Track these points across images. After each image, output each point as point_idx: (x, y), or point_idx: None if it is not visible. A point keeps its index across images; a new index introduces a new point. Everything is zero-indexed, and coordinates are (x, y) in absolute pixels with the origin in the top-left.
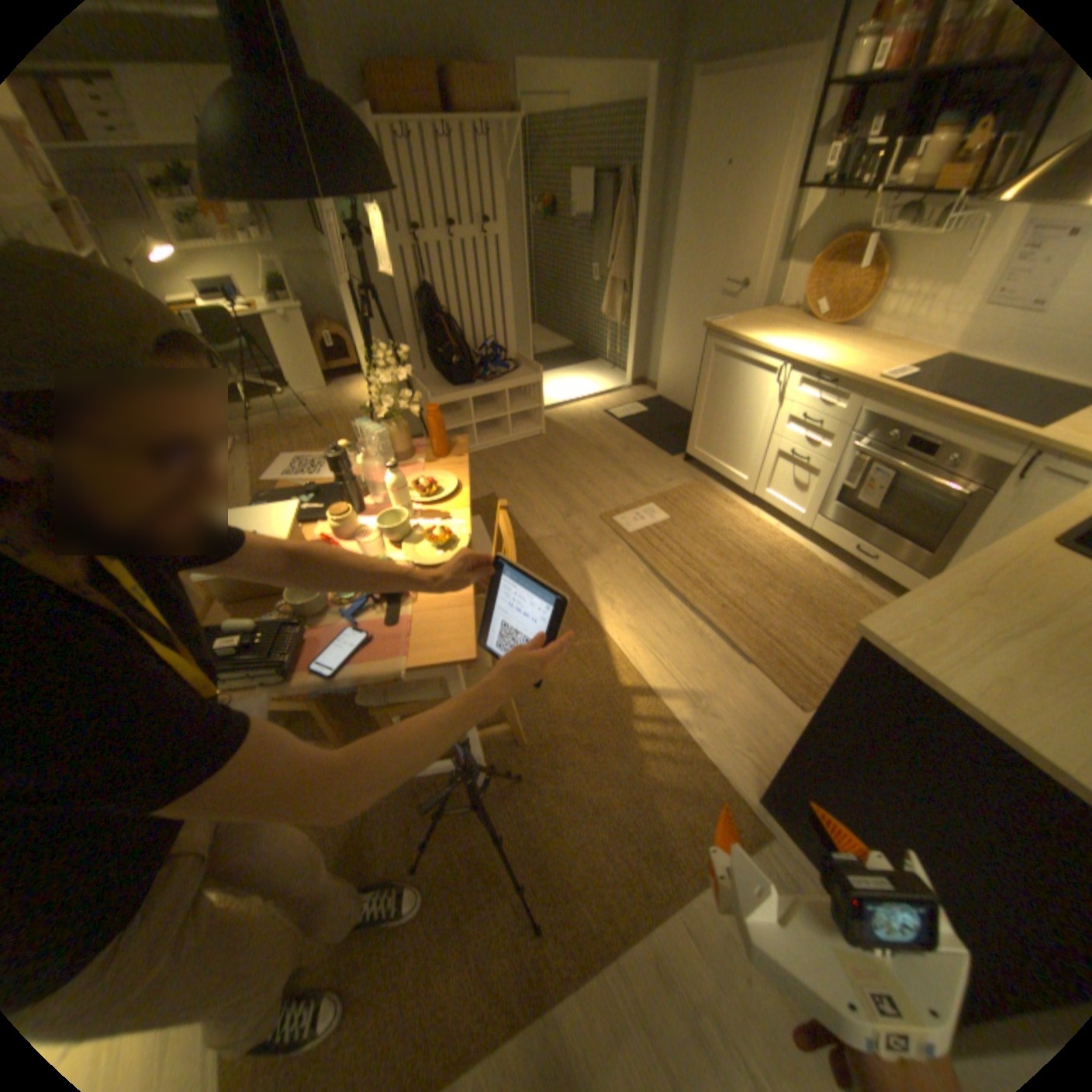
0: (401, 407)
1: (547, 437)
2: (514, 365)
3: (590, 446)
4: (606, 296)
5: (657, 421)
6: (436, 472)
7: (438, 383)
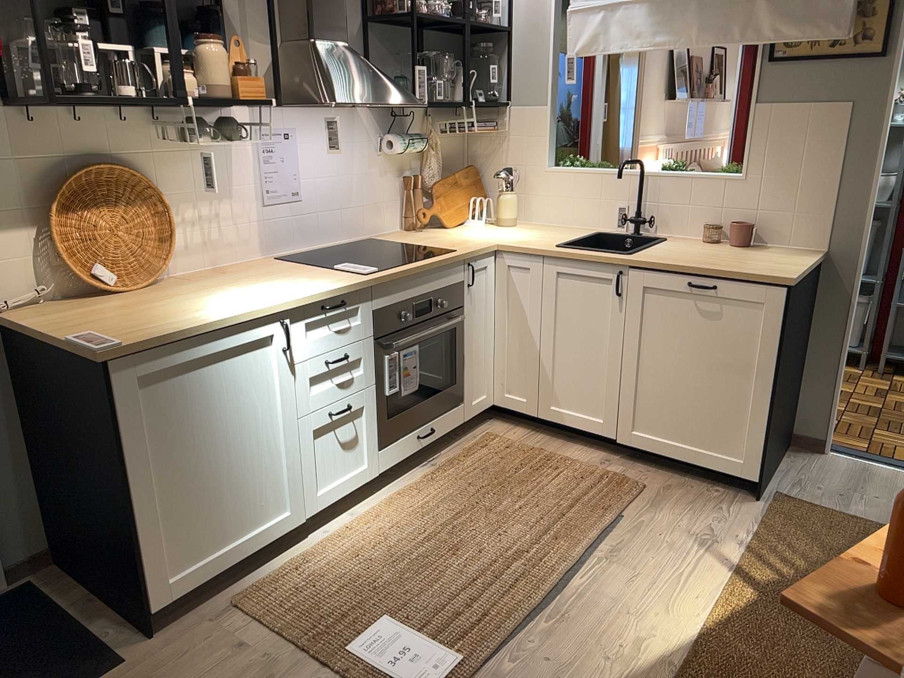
0: None
1: None
2: None
3: None
4: None
5: None
6: None
7: None
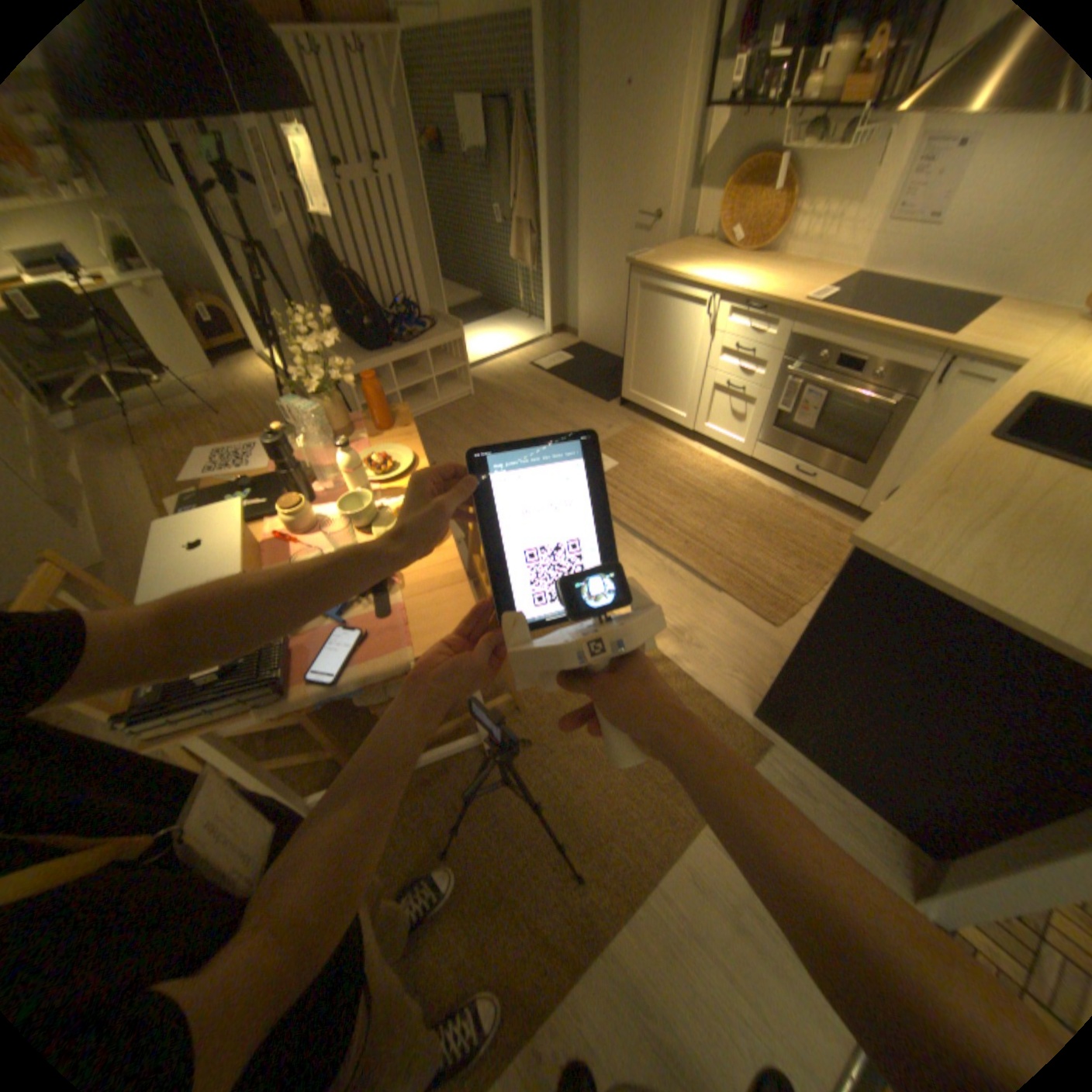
0: (331, 377)
1: (477, 397)
2: (431, 322)
3: (523, 401)
4: (512, 239)
5: (585, 368)
6: (386, 446)
7: (351, 349)
